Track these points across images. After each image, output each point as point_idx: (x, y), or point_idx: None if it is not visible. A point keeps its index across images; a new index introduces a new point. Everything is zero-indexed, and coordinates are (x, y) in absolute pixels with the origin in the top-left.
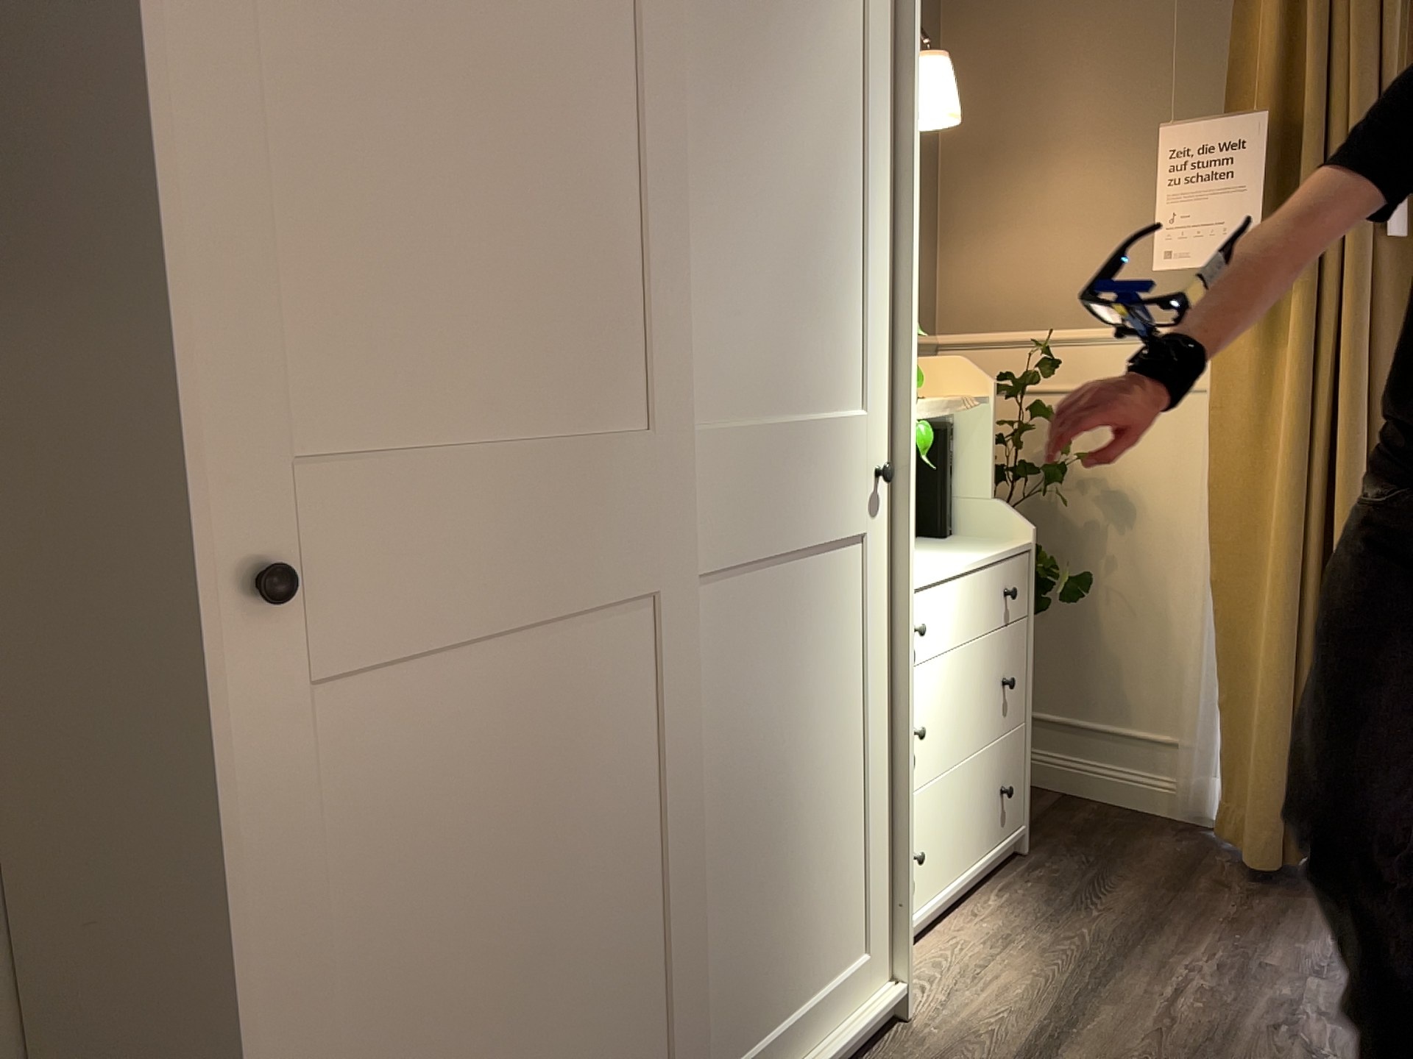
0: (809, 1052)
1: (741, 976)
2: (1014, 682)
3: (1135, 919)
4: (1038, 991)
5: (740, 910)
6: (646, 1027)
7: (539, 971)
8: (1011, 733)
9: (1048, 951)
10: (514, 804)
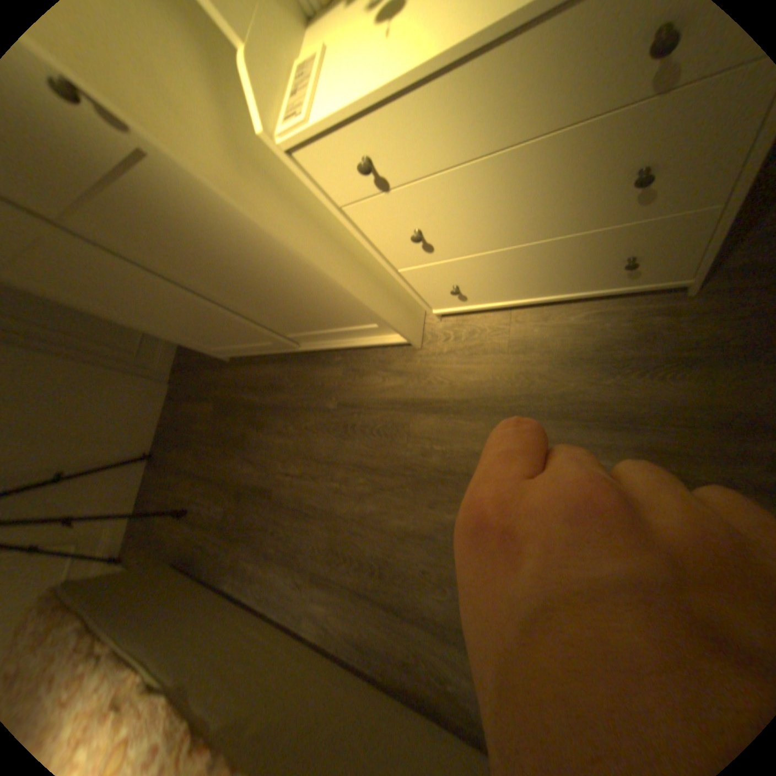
0: (348, 339)
1: (282, 319)
2: (642, 182)
3: (625, 408)
4: (480, 386)
5: (259, 307)
6: (232, 326)
7: (169, 314)
8: (663, 218)
9: (530, 374)
10: (103, 288)
